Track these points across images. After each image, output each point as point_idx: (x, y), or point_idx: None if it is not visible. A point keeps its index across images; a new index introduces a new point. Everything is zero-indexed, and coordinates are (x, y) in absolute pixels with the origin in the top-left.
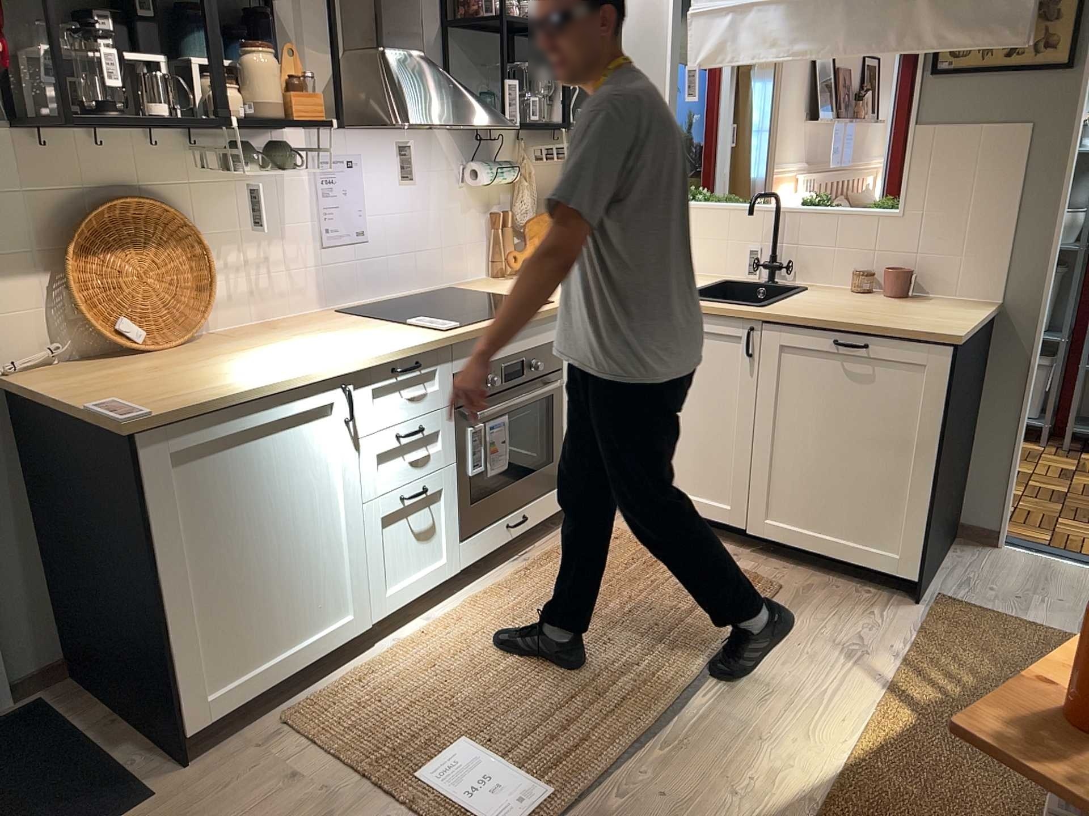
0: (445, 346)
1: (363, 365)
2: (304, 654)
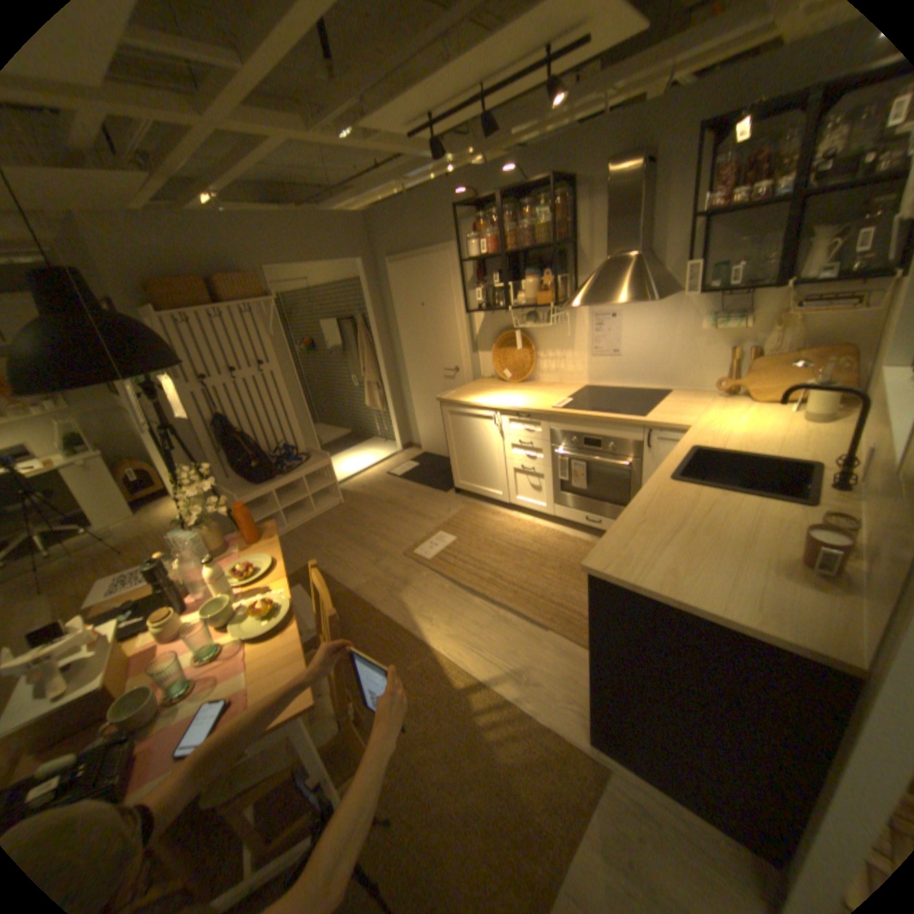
0: (543, 414)
1: (501, 408)
2: (483, 491)
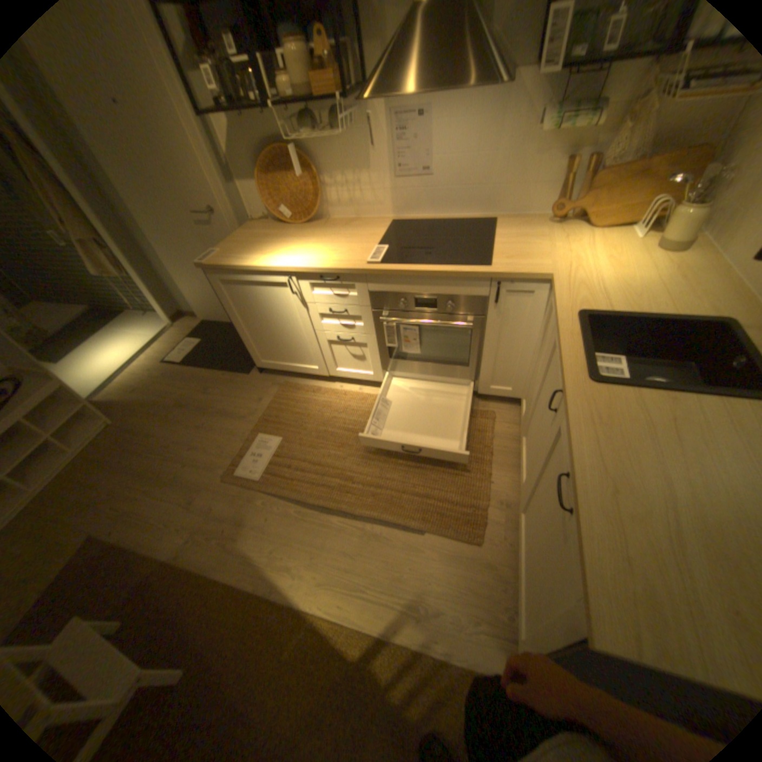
0: (358, 274)
1: (297, 270)
2: (295, 367)
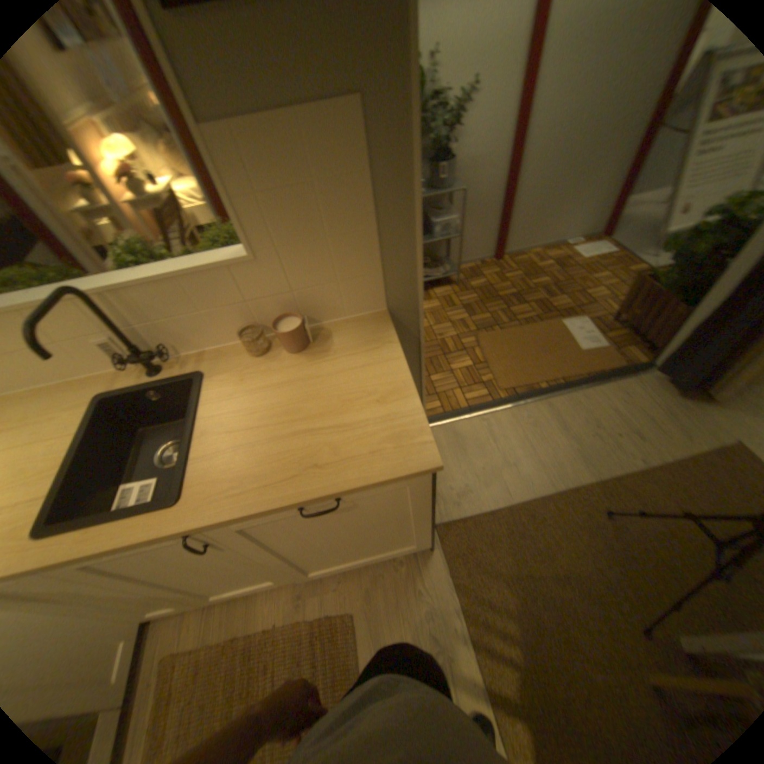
0: None
1: None
2: None
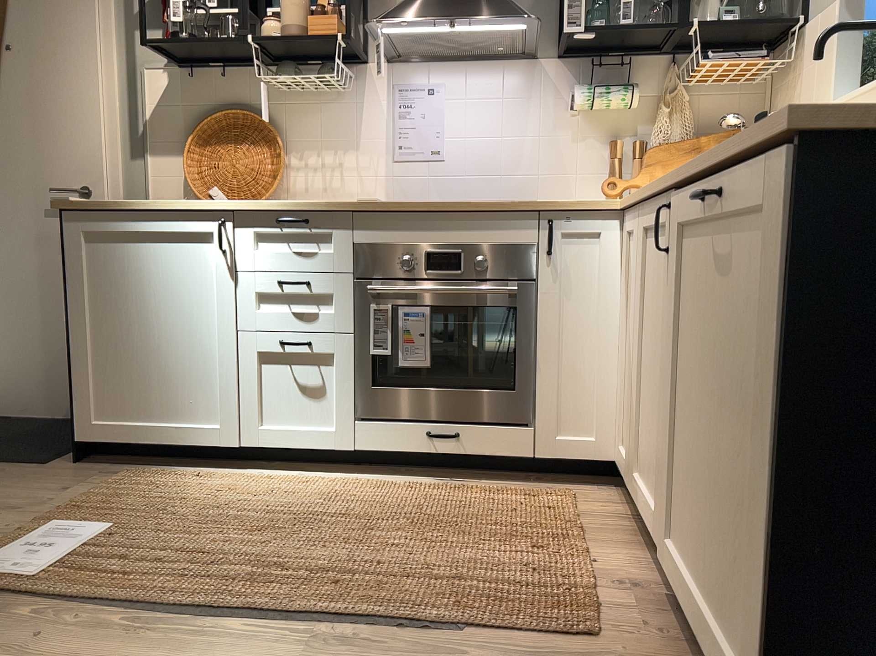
0: (341, 212)
1: (240, 206)
2: (169, 433)
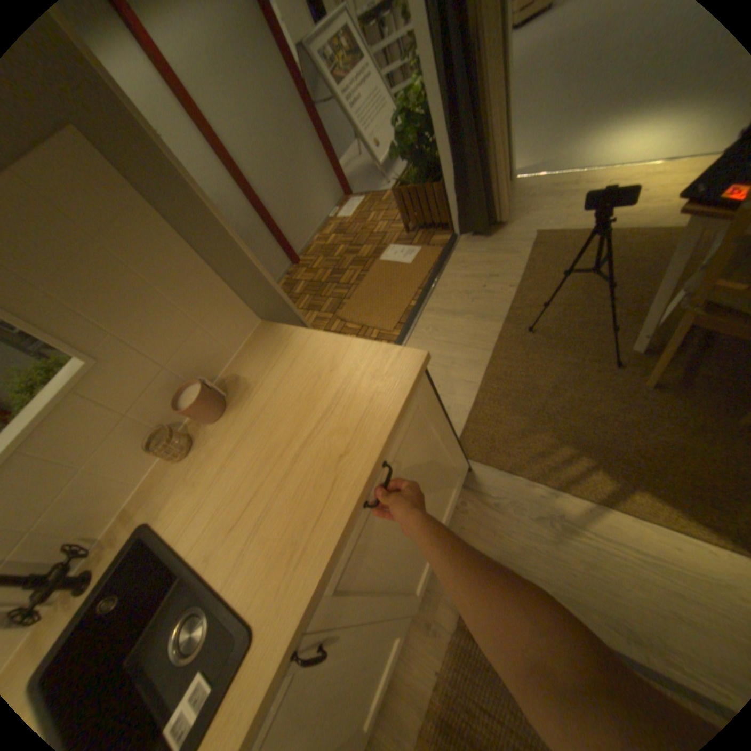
0: None
1: None
2: None
